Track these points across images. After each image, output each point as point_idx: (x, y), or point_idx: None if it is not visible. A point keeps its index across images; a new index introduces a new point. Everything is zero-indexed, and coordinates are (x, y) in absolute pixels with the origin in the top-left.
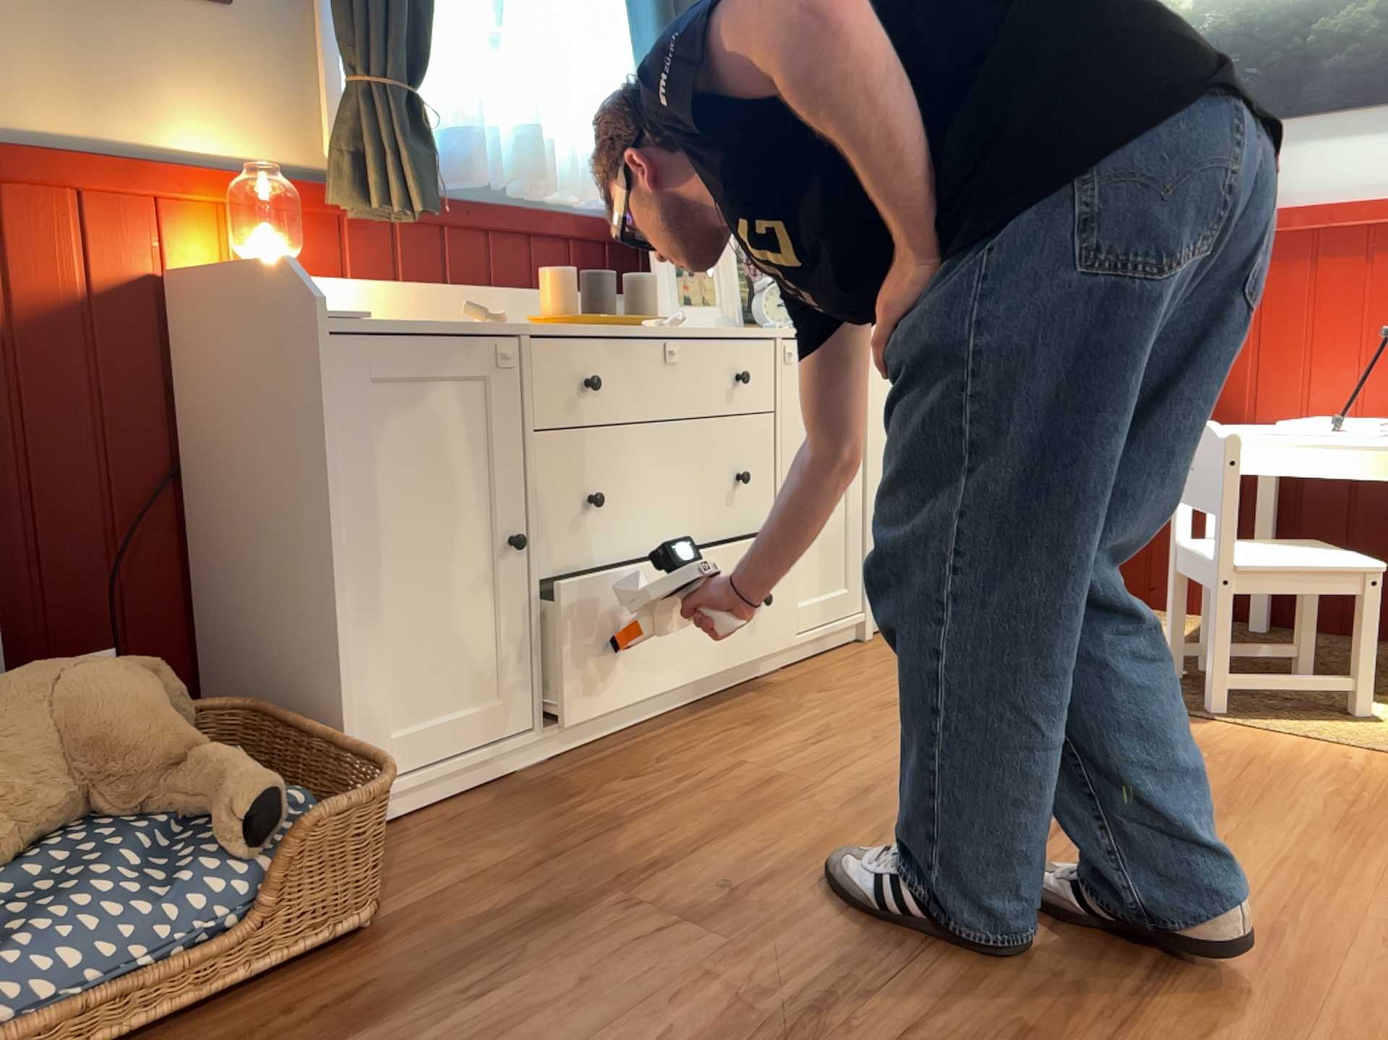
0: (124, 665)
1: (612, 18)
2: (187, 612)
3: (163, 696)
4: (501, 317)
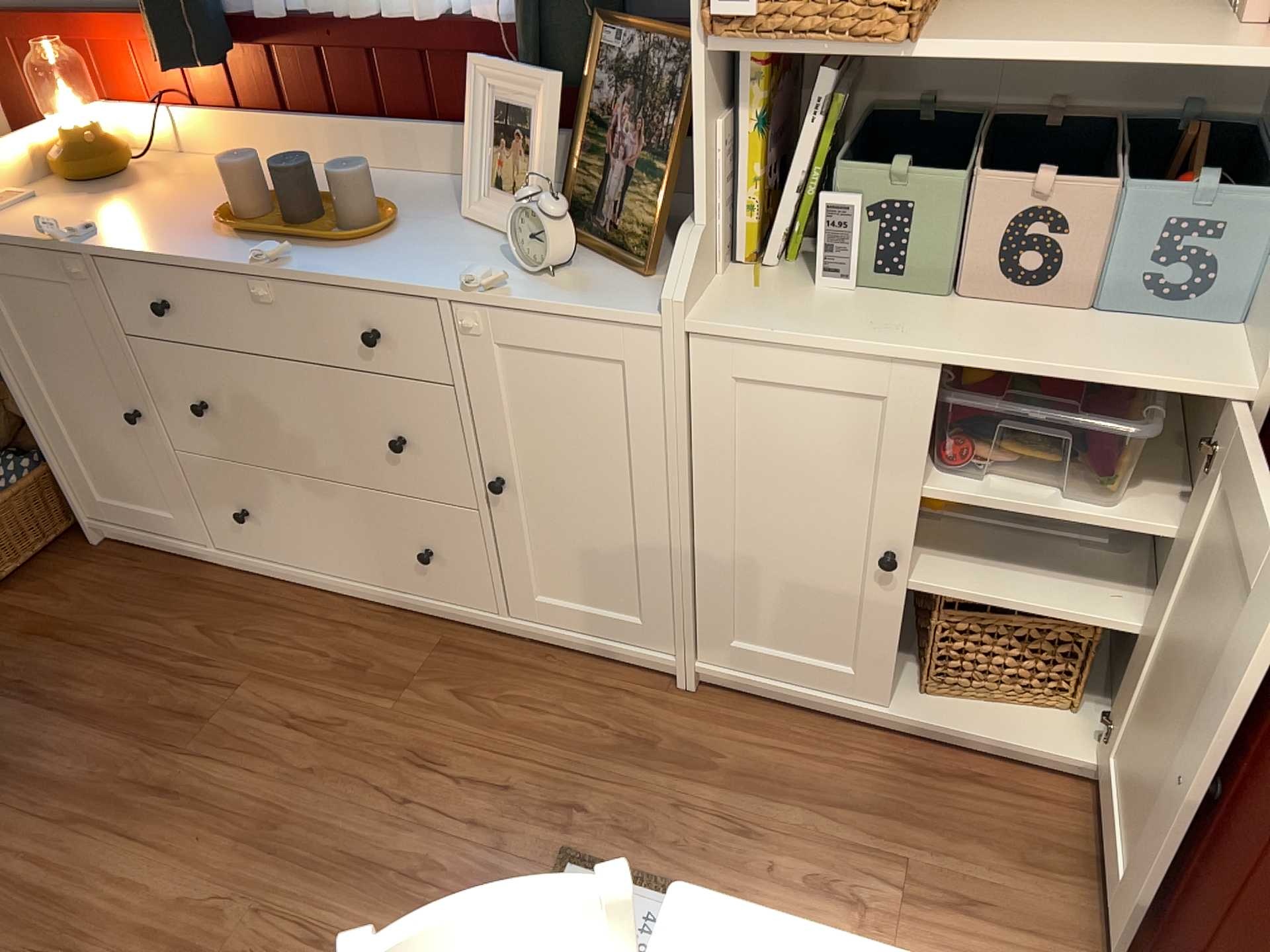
0: None
1: None
2: None
3: None
4: (92, 236)
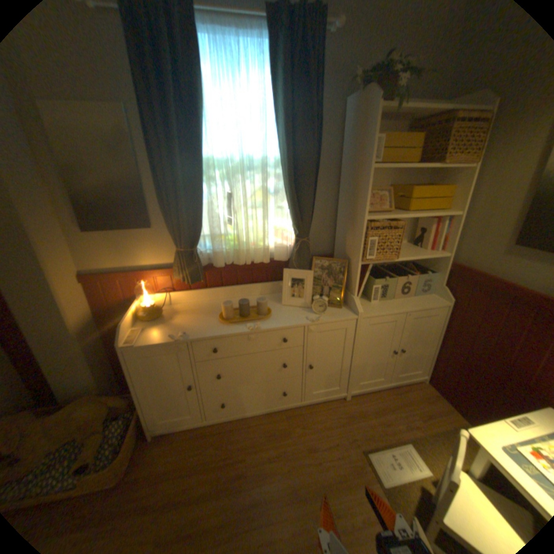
0: (95, 405)
1: (282, 199)
2: None
3: (101, 413)
4: (183, 336)
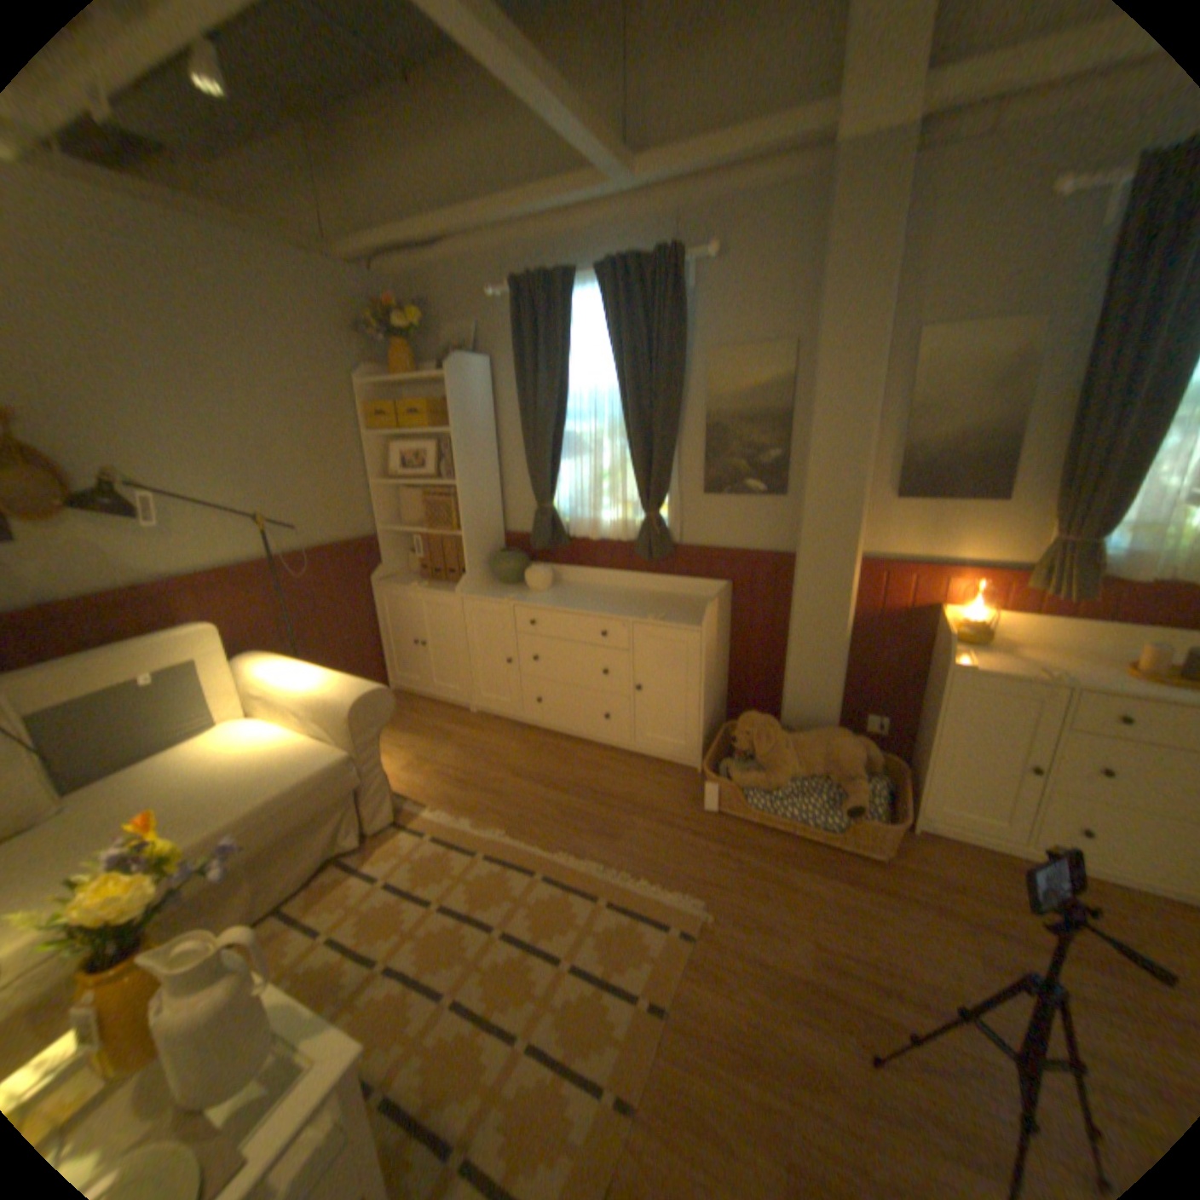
0: (858, 741)
1: None
2: (918, 718)
3: (865, 755)
4: (1069, 676)
